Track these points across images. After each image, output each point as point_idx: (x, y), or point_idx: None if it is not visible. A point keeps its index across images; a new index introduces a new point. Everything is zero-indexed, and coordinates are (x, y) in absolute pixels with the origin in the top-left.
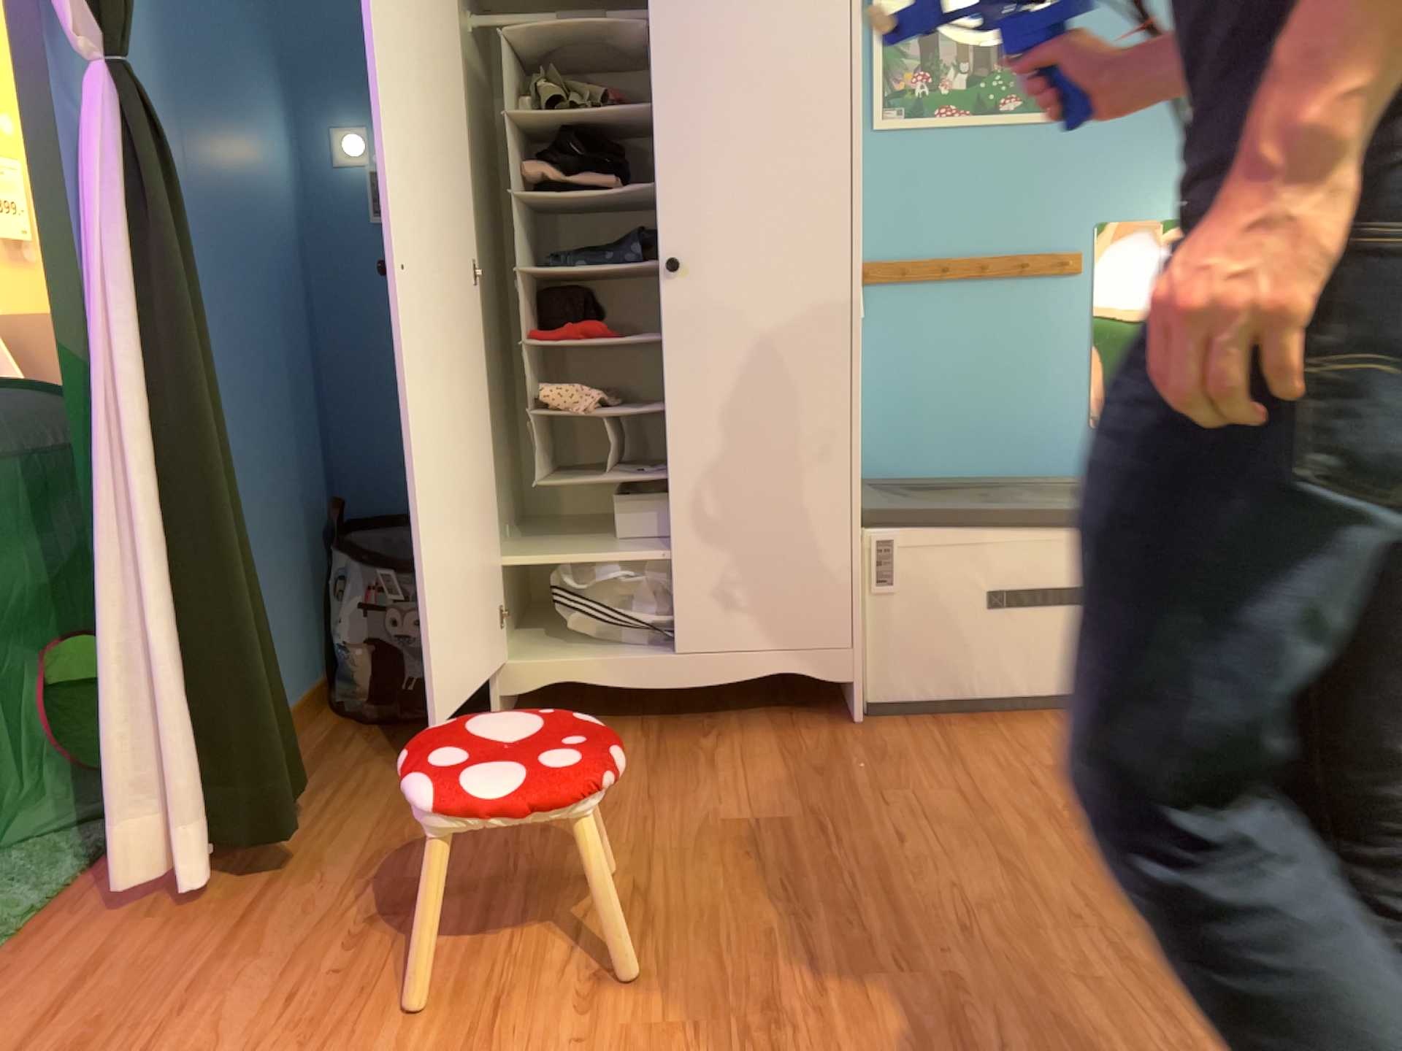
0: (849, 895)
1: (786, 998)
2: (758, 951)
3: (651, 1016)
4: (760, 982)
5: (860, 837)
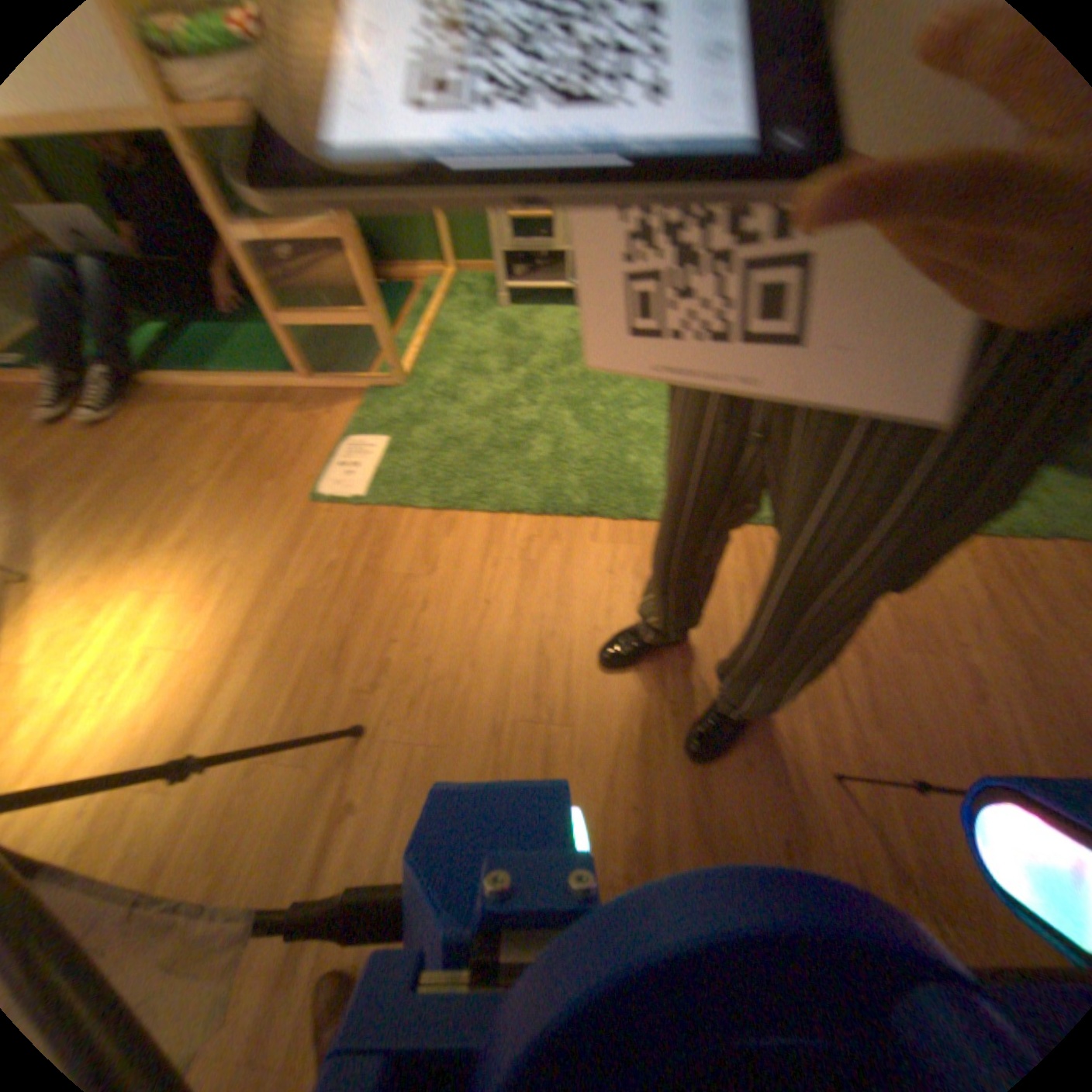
0: (814, 770)
1: (842, 667)
2: (868, 713)
3: (917, 662)
4: (861, 683)
5: (811, 863)
